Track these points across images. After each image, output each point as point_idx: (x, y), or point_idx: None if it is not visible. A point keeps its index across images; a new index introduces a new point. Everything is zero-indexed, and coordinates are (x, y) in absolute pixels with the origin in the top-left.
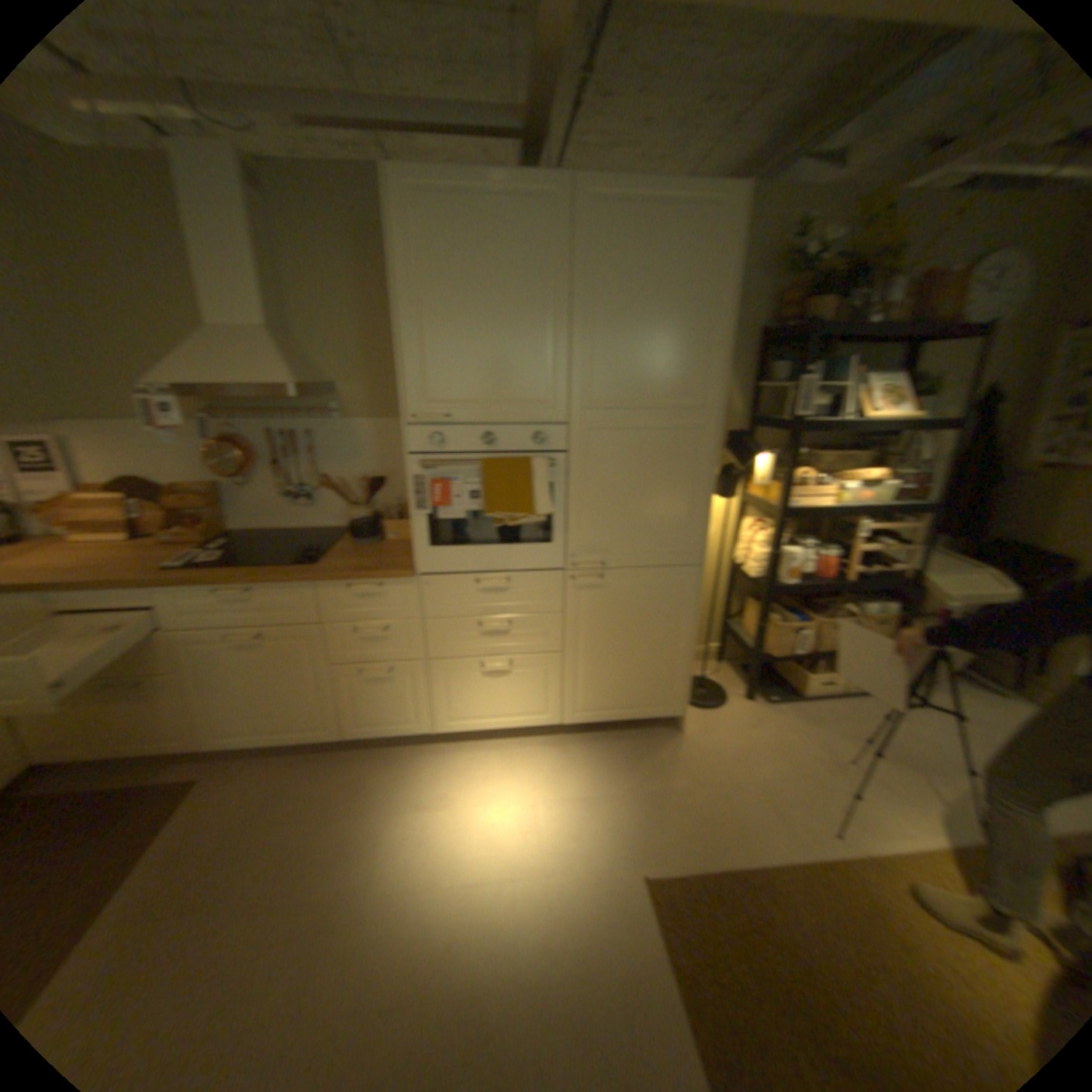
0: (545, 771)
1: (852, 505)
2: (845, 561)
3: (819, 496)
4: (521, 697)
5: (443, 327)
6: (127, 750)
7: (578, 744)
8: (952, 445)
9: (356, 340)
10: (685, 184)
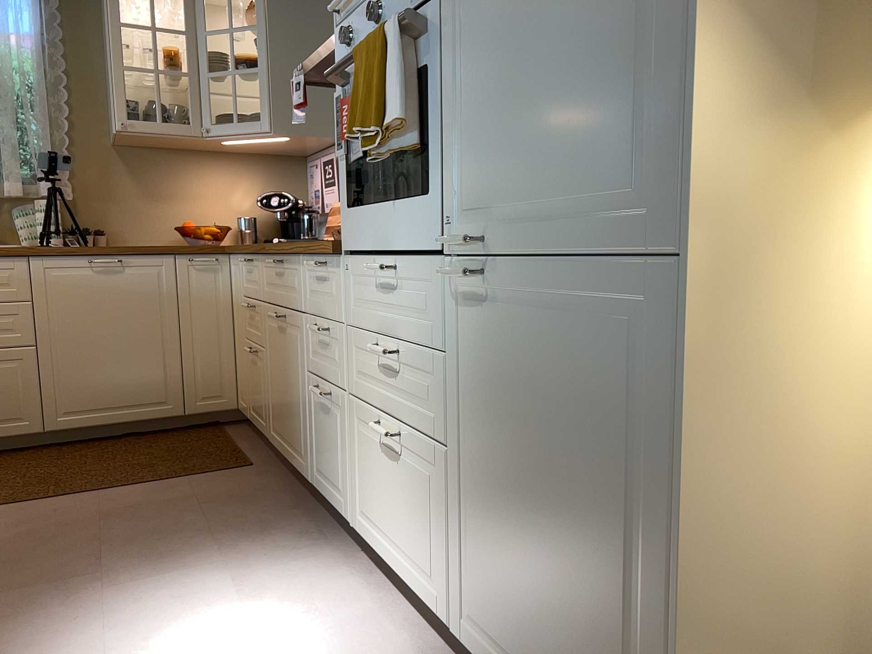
0: None
1: None
2: None
3: None
4: (412, 522)
5: None
6: (253, 417)
7: None
8: None
9: None
10: None
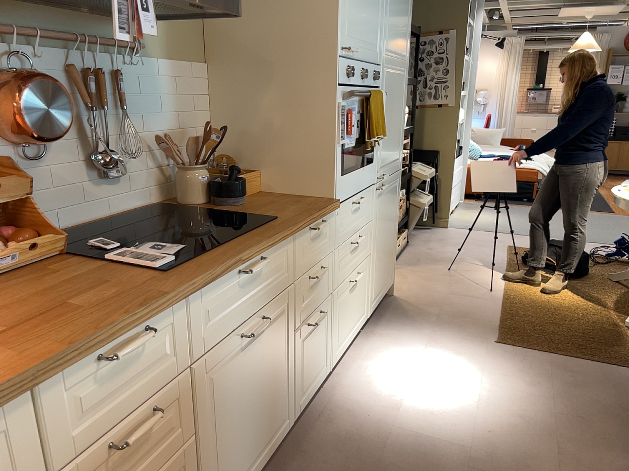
0: (391, 347)
1: None
2: None
3: None
4: (359, 303)
5: None
6: None
7: (374, 328)
8: None
9: None
10: None
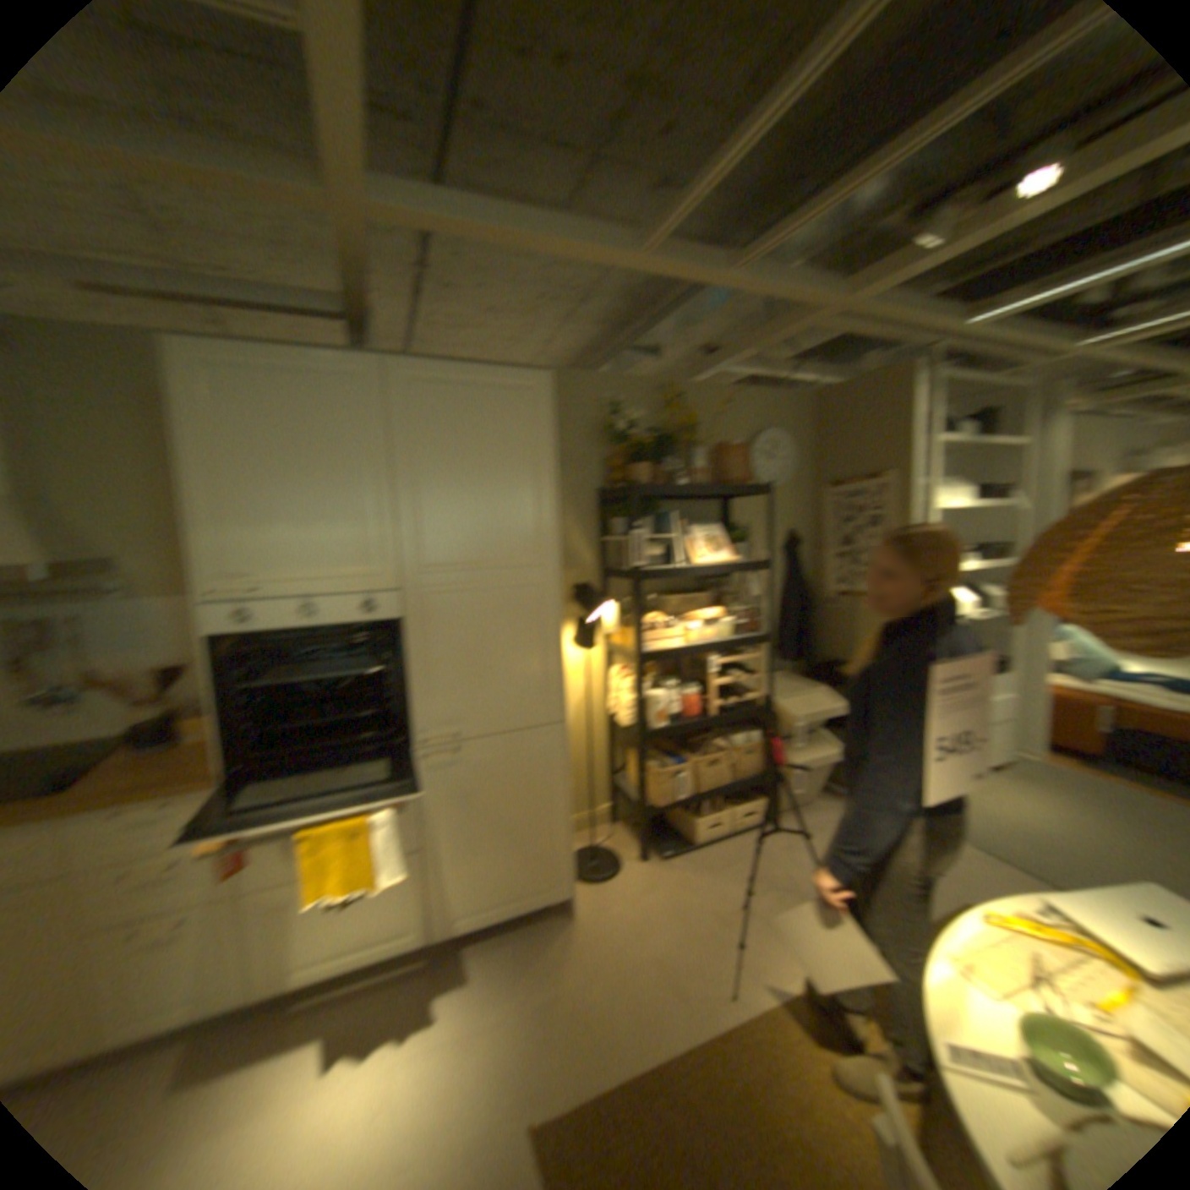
0: (400, 1020)
1: (694, 644)
2: (701, 699)
3: (665, 640)
4: (365, 925)
5: (233, 499)
6: None
7: (446, 969)
8: (768, 583)
9: (130, 513)
10: (486, 375)
